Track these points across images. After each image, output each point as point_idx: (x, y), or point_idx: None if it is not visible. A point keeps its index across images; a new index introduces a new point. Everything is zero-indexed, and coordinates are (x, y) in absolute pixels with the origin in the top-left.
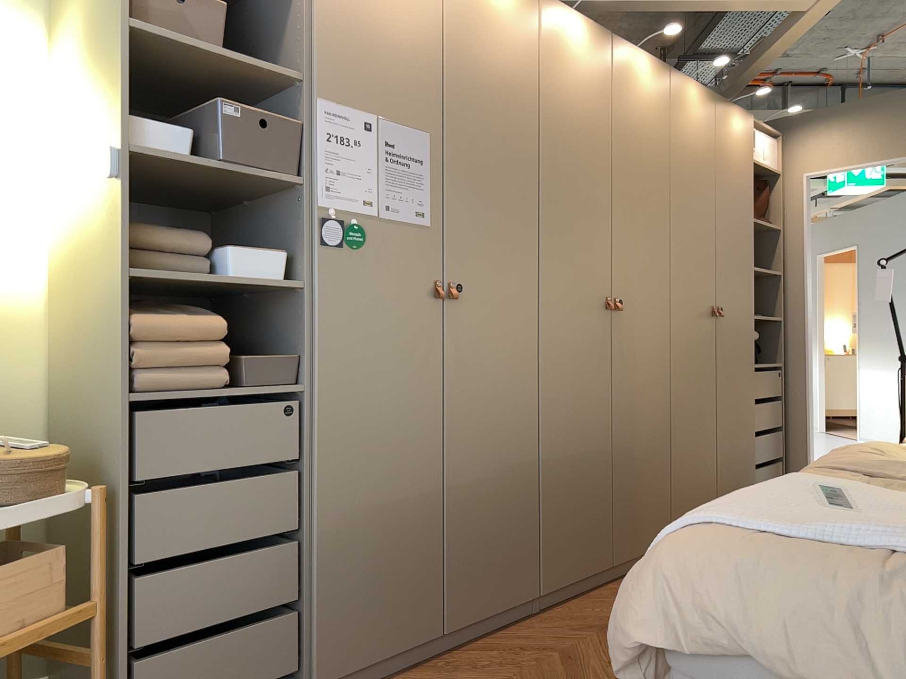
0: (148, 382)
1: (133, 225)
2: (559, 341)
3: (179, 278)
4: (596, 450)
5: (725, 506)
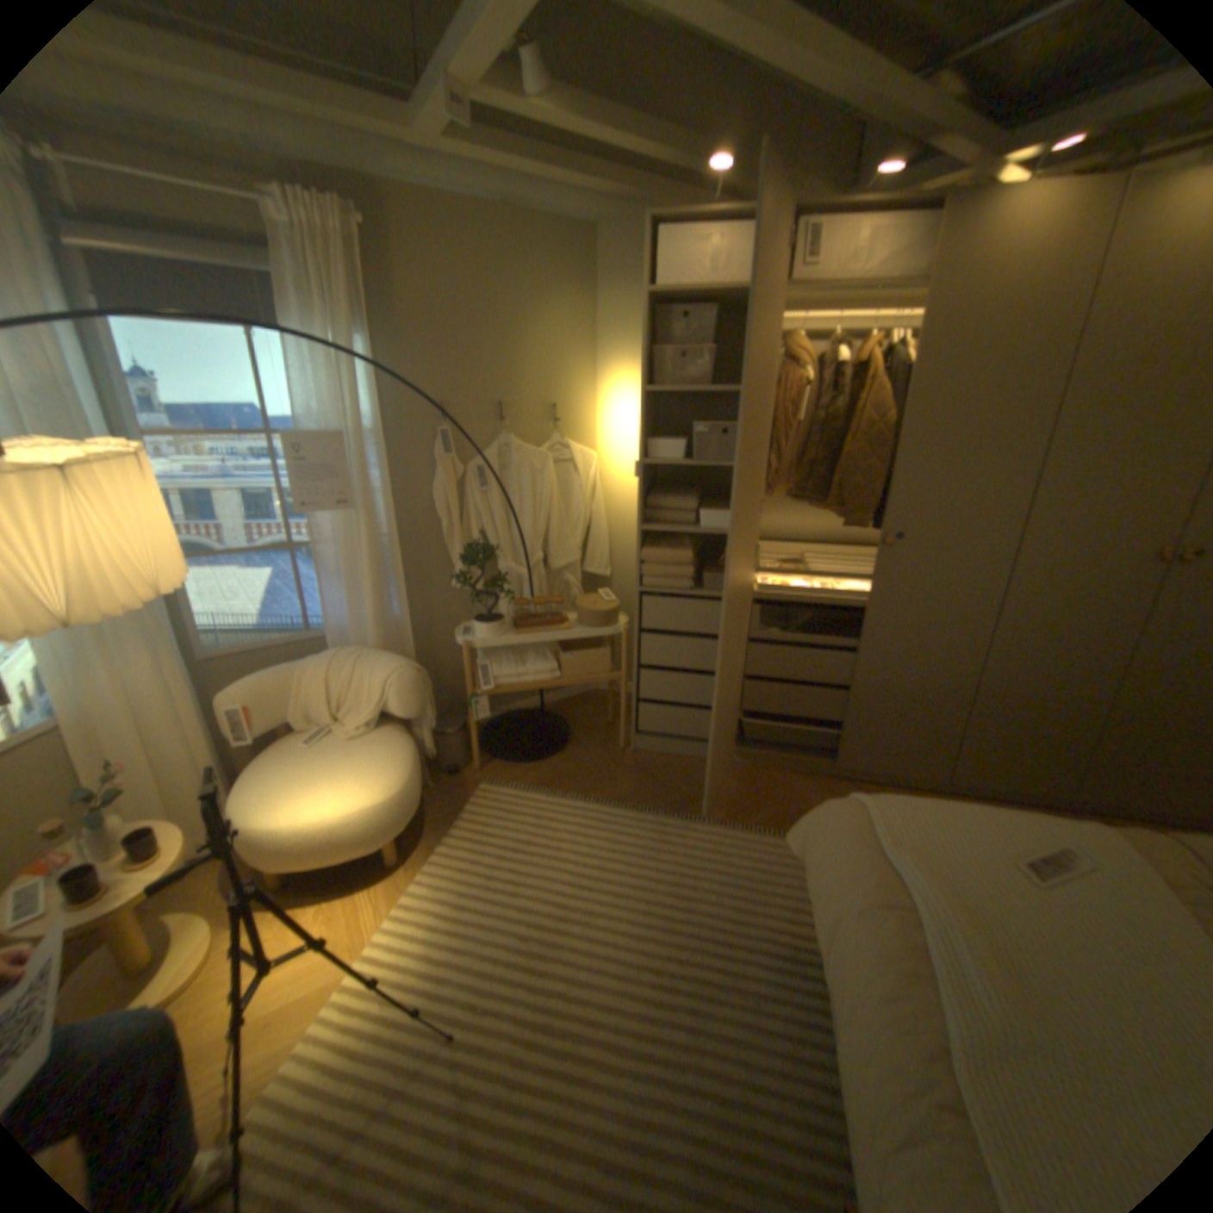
0: (649, 583)
1: (657, 496)
2: (1041, 591)
3: (676, 527)
4: (1079, 699)
5: (894, 805)
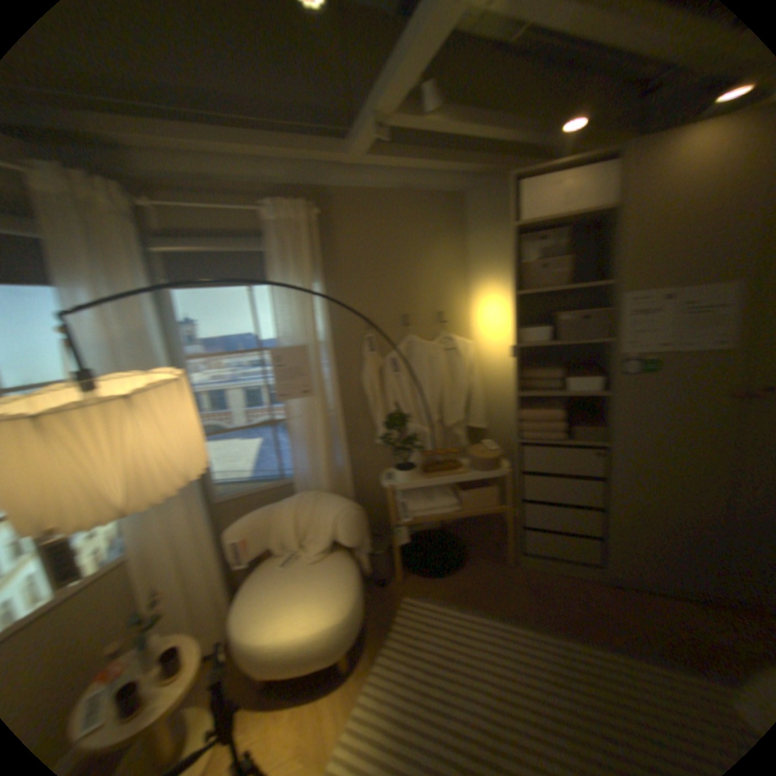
0: (529, 436)
1: (529, 369)
2: None
3: (547, 391)
4: None
5: None
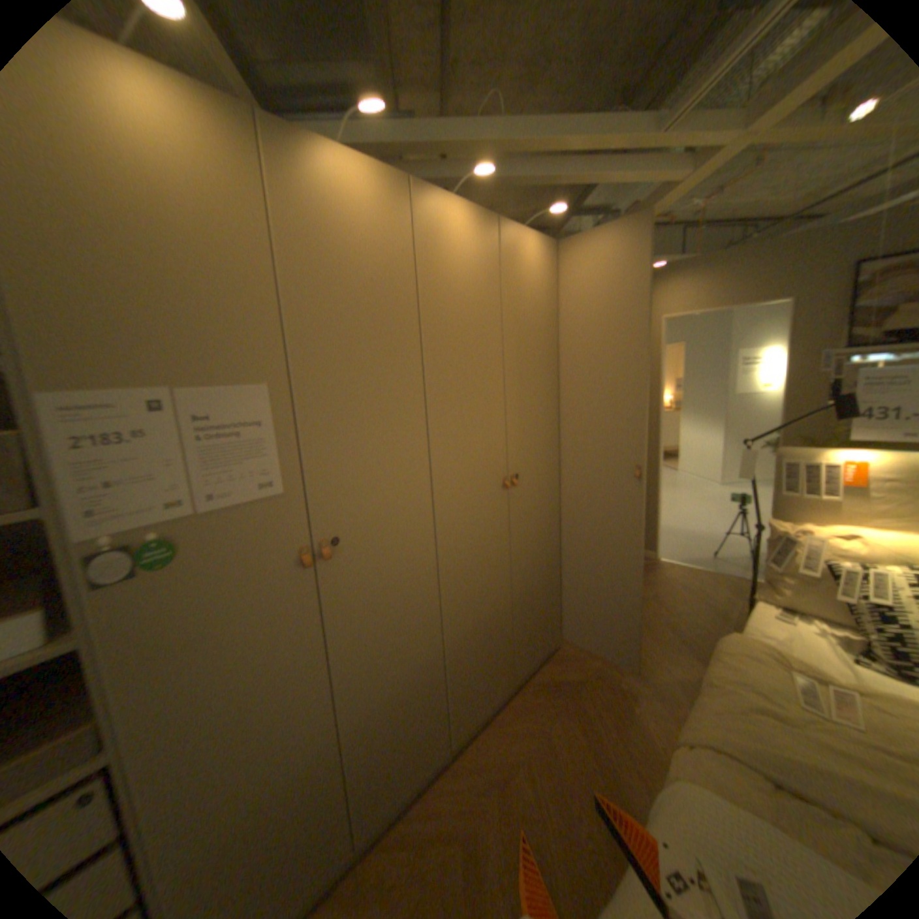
0: None
1: None
2: (458, 540)
3: None
4: (498, 611)
5: None
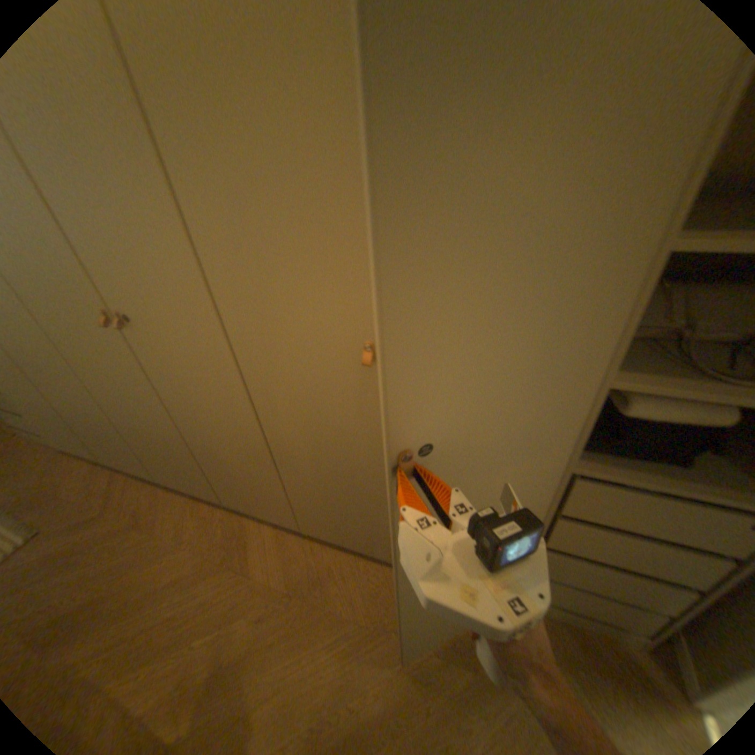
0: None
1: None
2: (69, 349)
3: None
4: (162, 438)
5: None
